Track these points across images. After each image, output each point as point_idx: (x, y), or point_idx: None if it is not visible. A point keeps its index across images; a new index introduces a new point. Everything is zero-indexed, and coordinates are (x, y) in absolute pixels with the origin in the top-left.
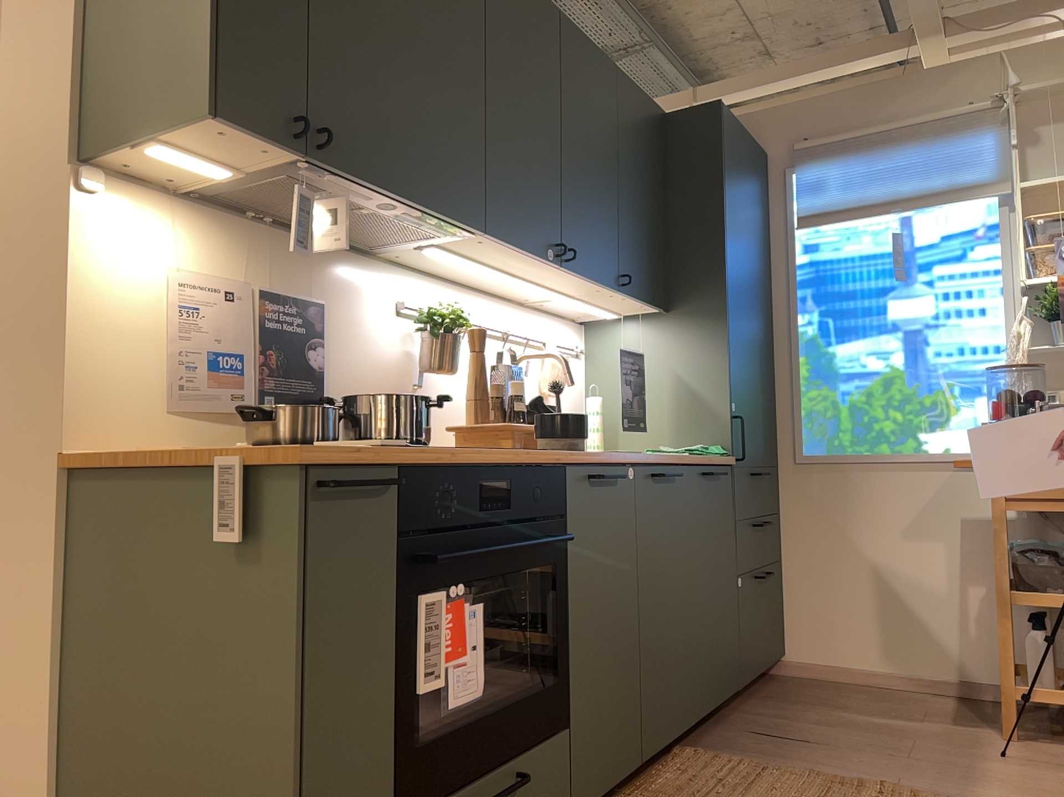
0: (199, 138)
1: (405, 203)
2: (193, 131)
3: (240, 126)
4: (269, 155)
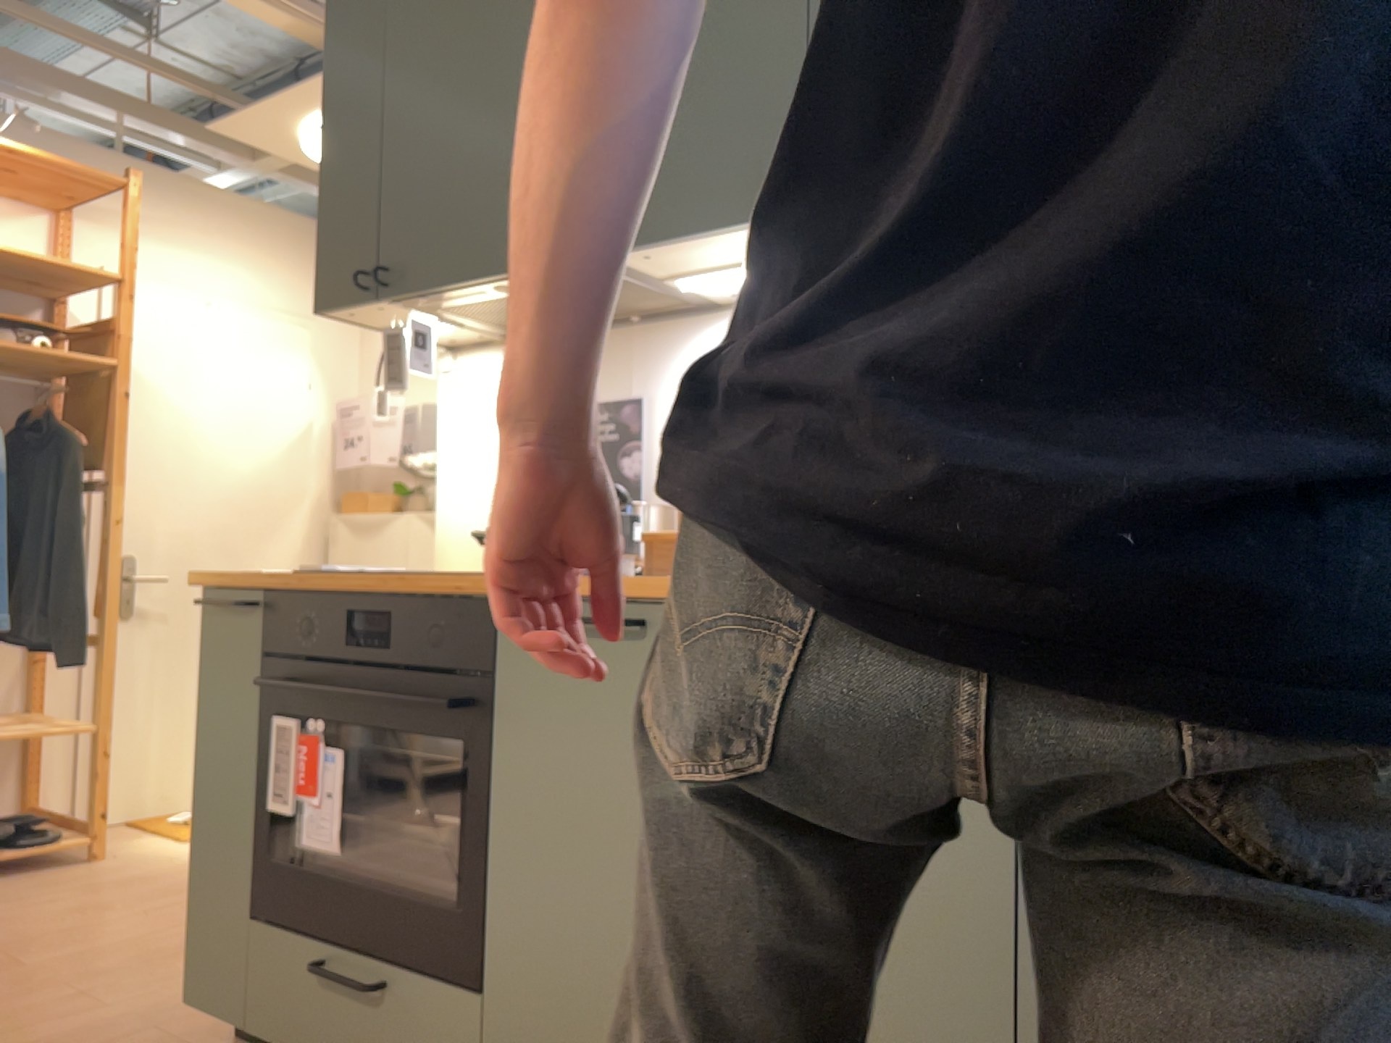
0: (370, 321)
1: (493, 281)
2: (354, 321)
3: (339, 308)
4: (391, 309)
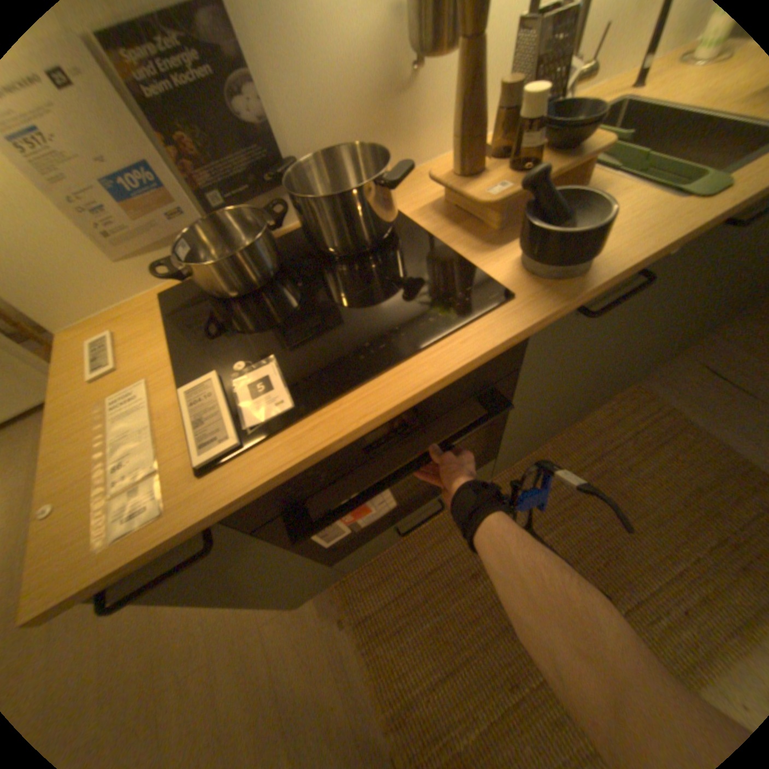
0: None
1: None
2: None
3: None
4: None
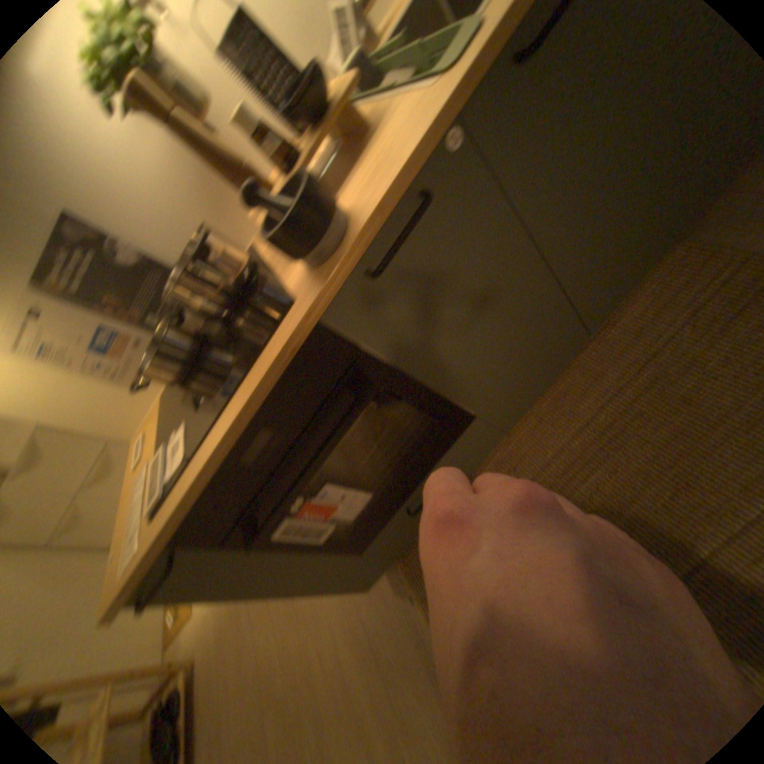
0: None
1: None
2: None
3: None
4: None
